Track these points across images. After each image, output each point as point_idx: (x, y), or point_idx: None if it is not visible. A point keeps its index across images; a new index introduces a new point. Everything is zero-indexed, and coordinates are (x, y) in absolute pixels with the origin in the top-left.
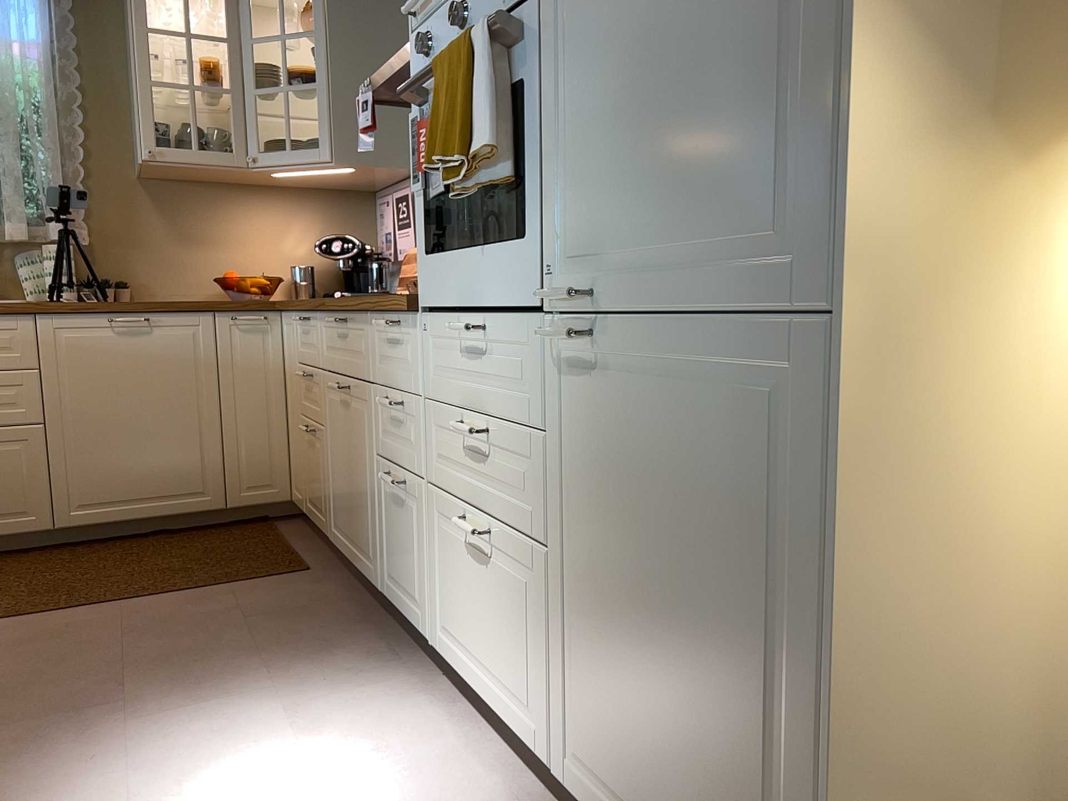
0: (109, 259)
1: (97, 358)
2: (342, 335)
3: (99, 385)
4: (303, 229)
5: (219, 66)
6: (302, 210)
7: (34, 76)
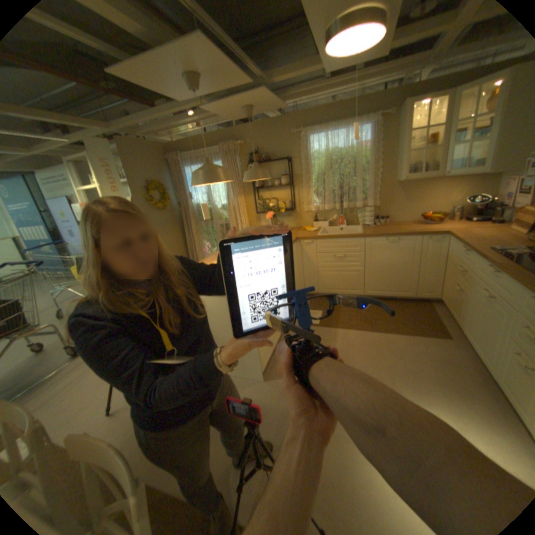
0: (383, 209)
1: (381, 250)
2: (495, 275)
3: (380, 258)
4: (460, 190)
5: (437, 133)
6: (461, 182)
7: (367, 152)
